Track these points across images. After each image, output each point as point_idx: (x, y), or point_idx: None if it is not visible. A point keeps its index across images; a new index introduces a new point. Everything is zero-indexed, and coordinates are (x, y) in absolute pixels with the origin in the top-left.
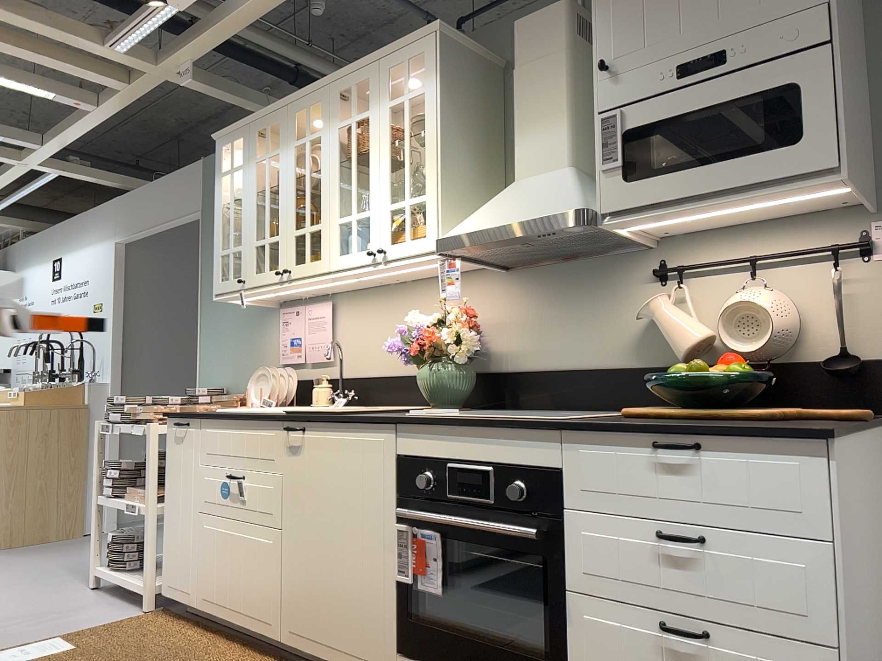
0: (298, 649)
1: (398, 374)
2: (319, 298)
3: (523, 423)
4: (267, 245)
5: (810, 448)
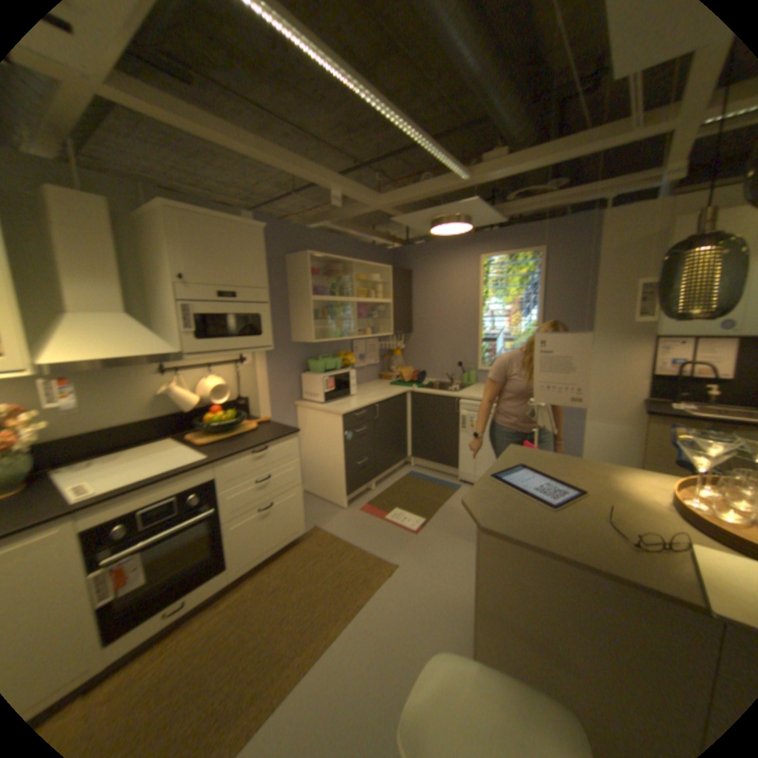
0: None
1: None
2: None
3: (193, 469)
4: None
5: (292, 437)
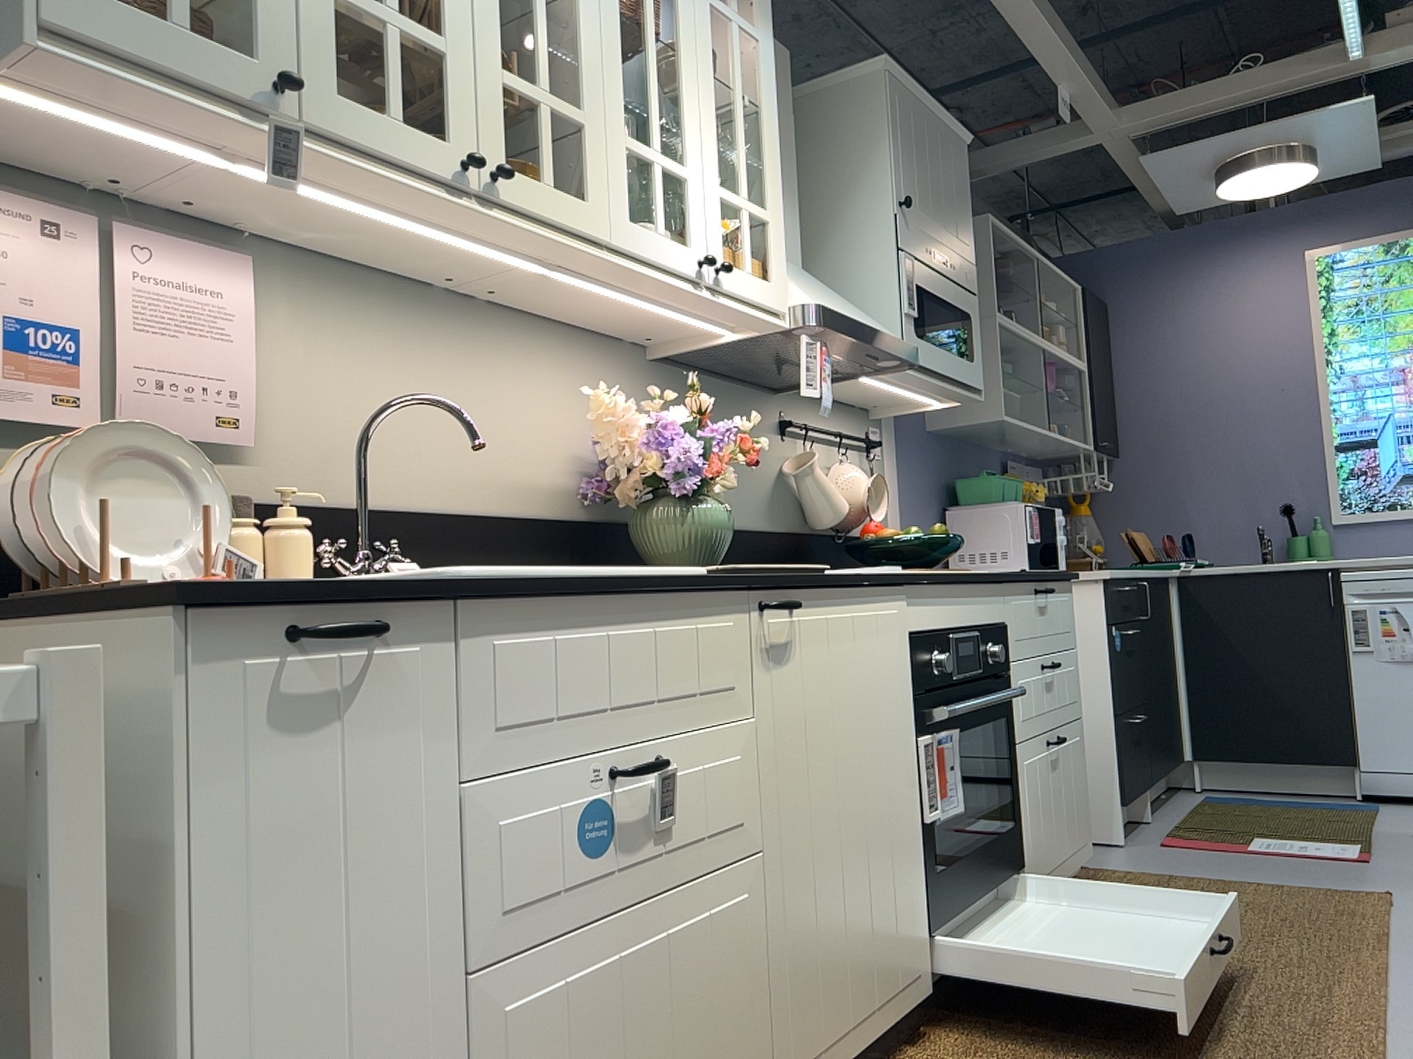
0: None
1: (468, 511)
2: (168, 226)
3: (998, 576)
4: (394, 33)
5: (1071, 587)
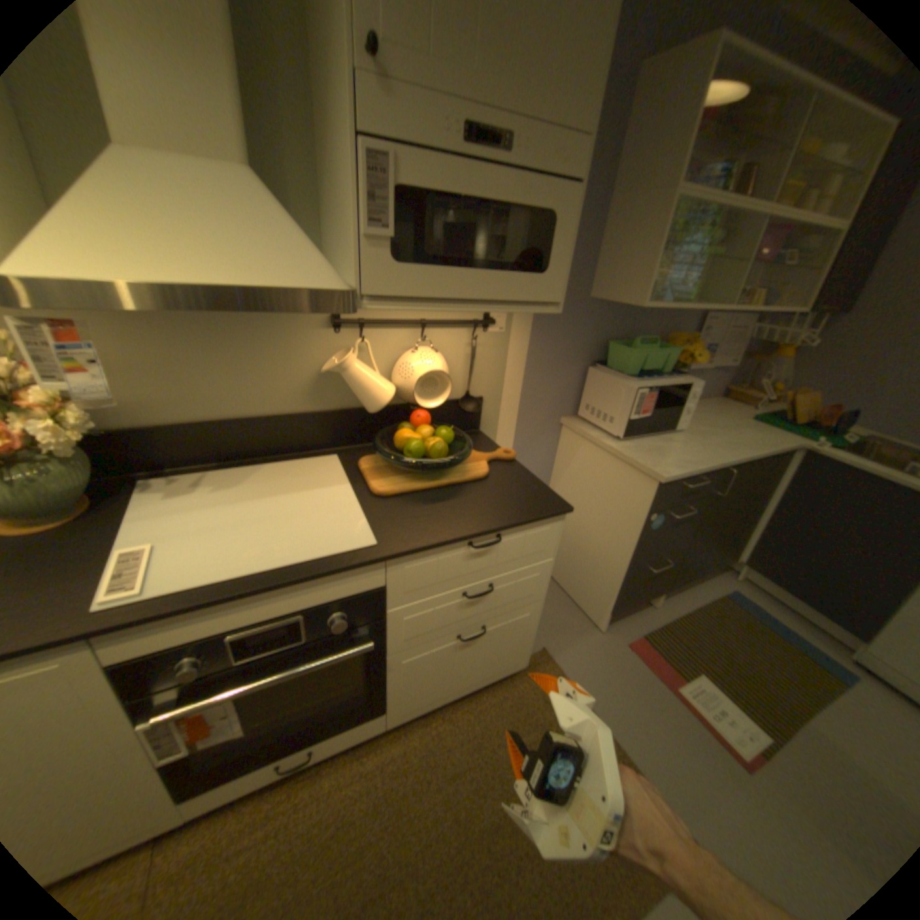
0: None
1: None
2: None
3: (346, 568)
4: None
5: (556, 518)
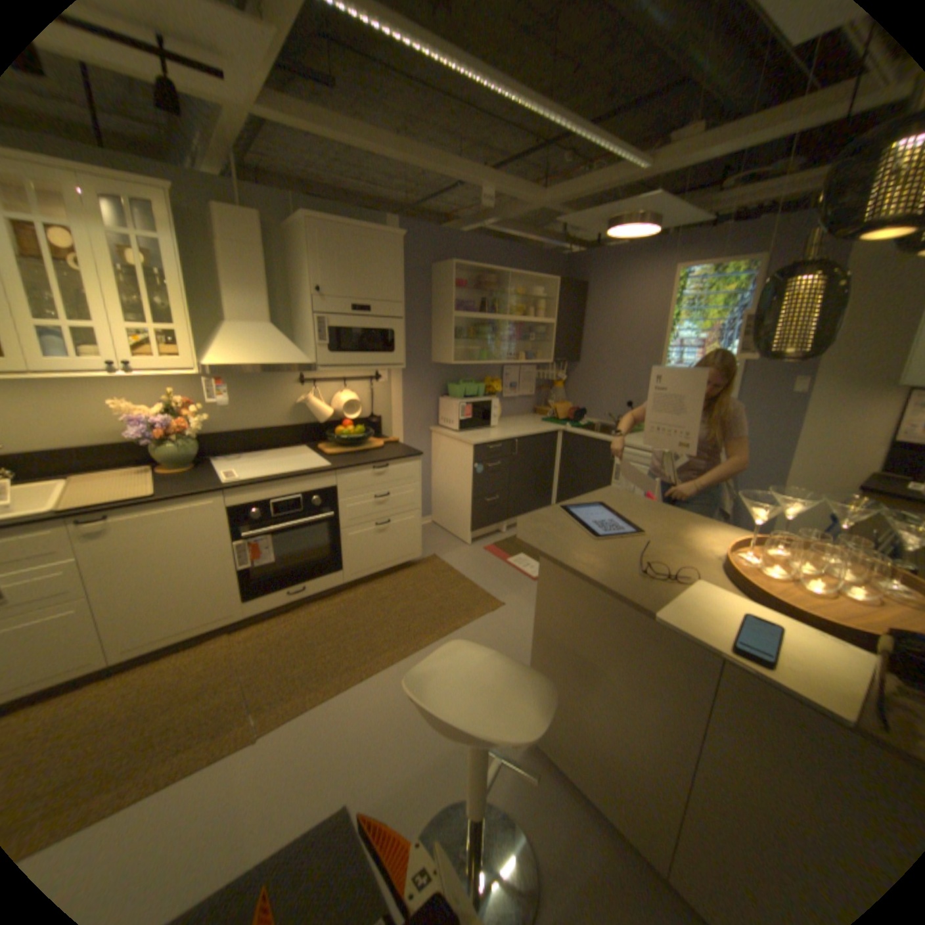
0: (135, 657)
1: (72, 446)
2: None
3: (319, 472)
4: None
5: (416, 459)
